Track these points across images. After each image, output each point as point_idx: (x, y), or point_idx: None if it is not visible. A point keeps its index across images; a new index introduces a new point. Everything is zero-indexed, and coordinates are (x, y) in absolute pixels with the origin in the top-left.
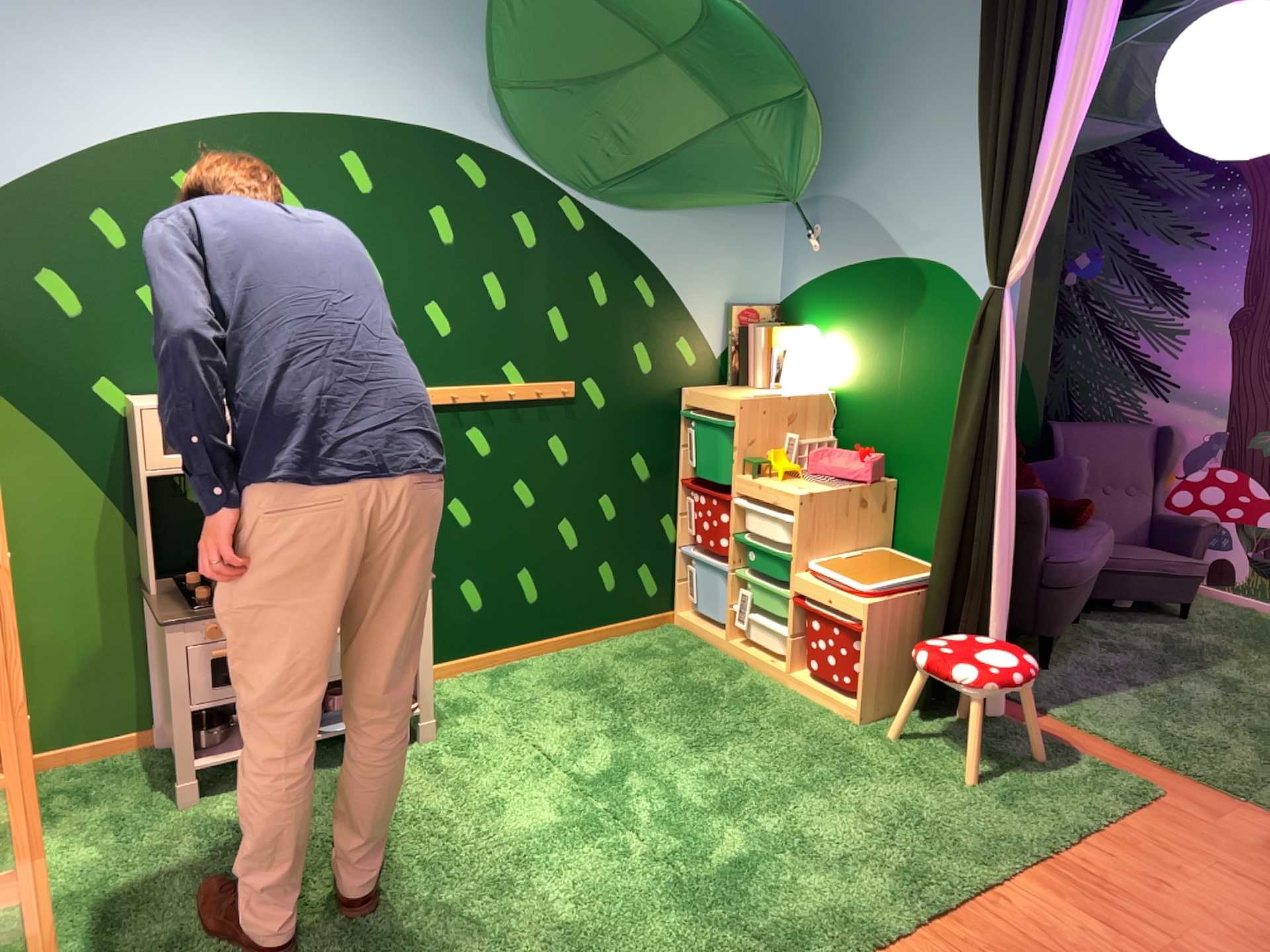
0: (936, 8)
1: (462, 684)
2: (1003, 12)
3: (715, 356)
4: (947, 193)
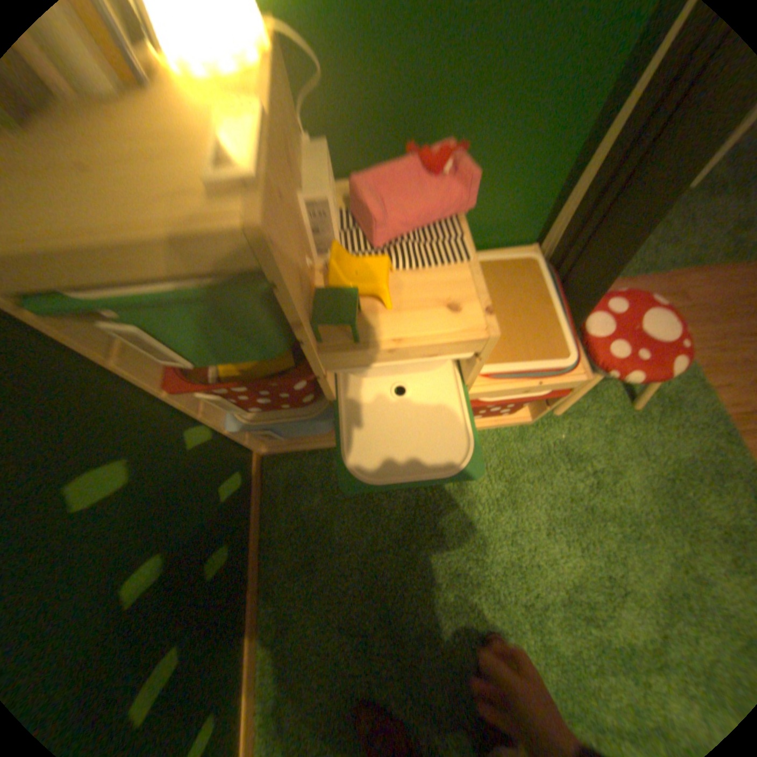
0: None
1: None
2: None
3: None
4: None
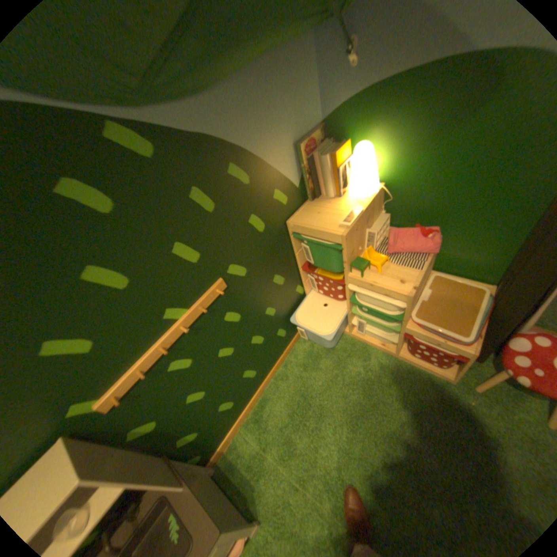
0: None
1: (244, 436)
2: None
3: (297, 188)
4: None
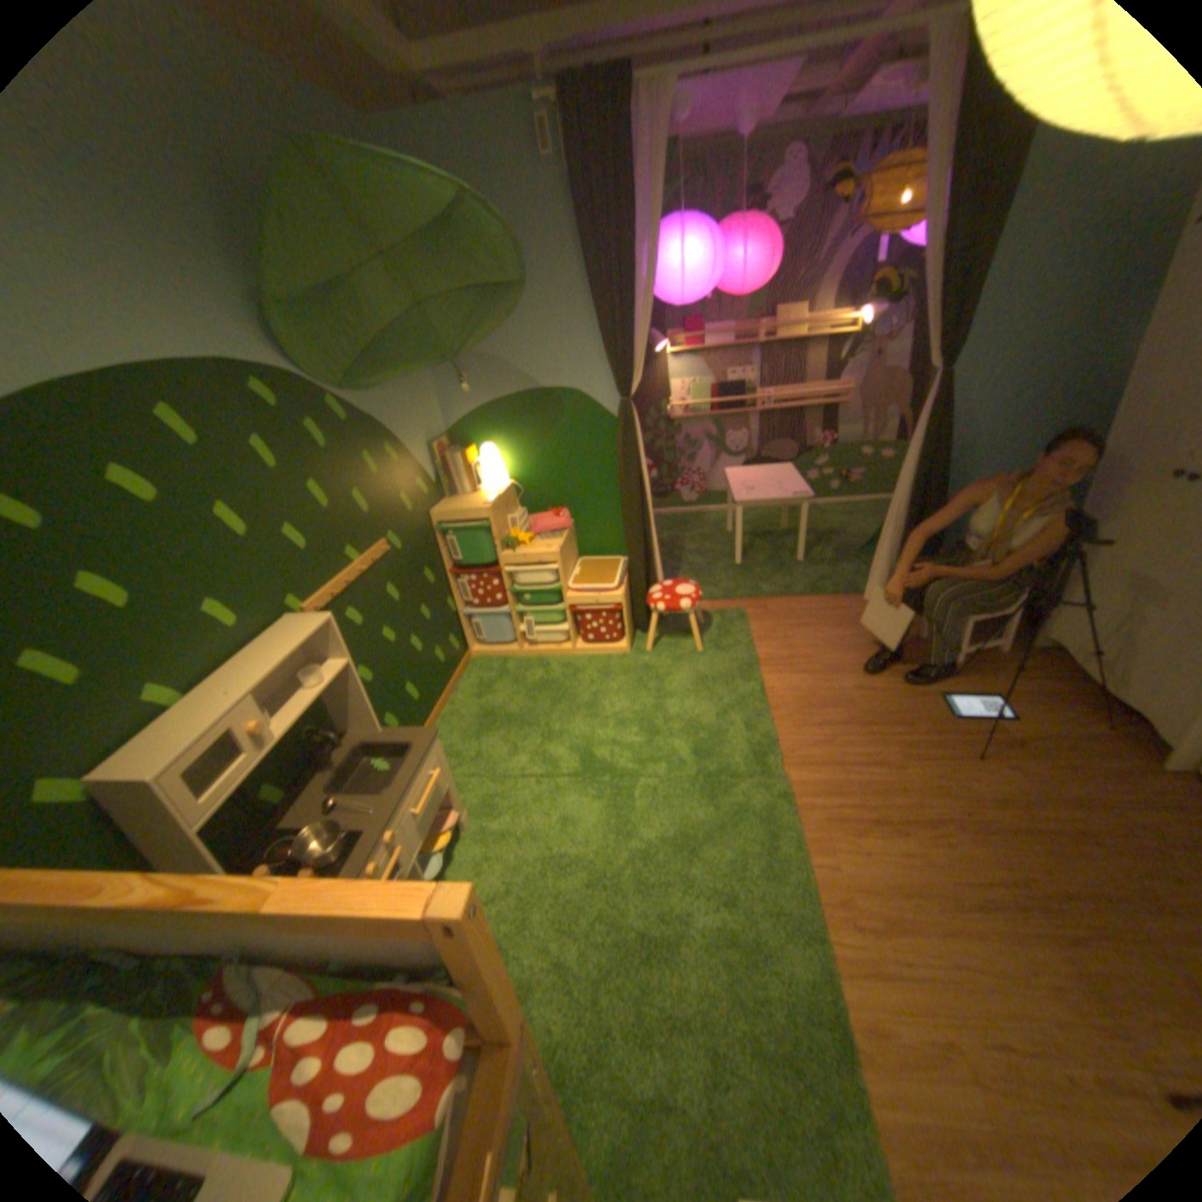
0: (521, 213)
1: None
2: (599, 223)
3: (432, 484)
4: (562, 345)
